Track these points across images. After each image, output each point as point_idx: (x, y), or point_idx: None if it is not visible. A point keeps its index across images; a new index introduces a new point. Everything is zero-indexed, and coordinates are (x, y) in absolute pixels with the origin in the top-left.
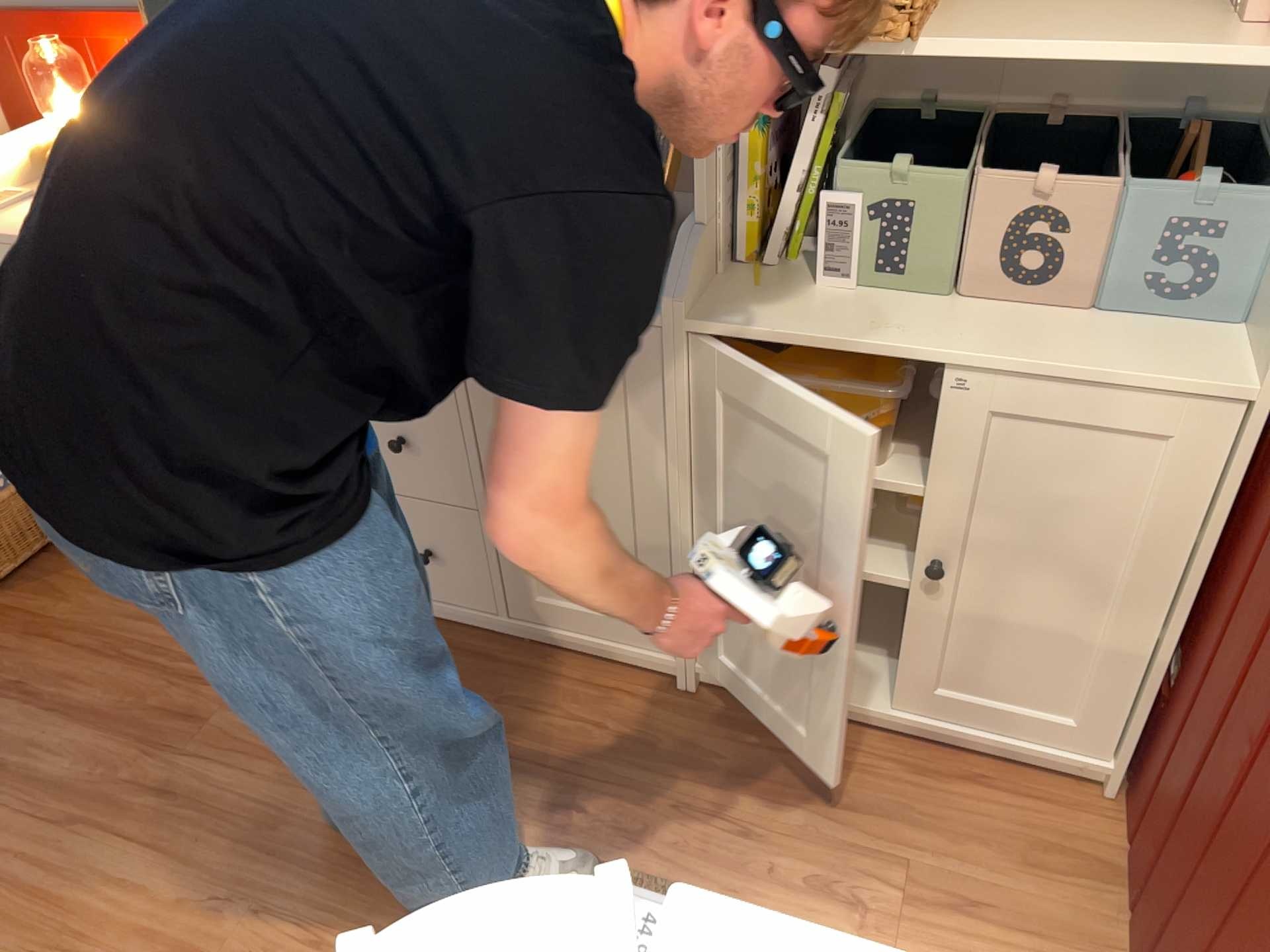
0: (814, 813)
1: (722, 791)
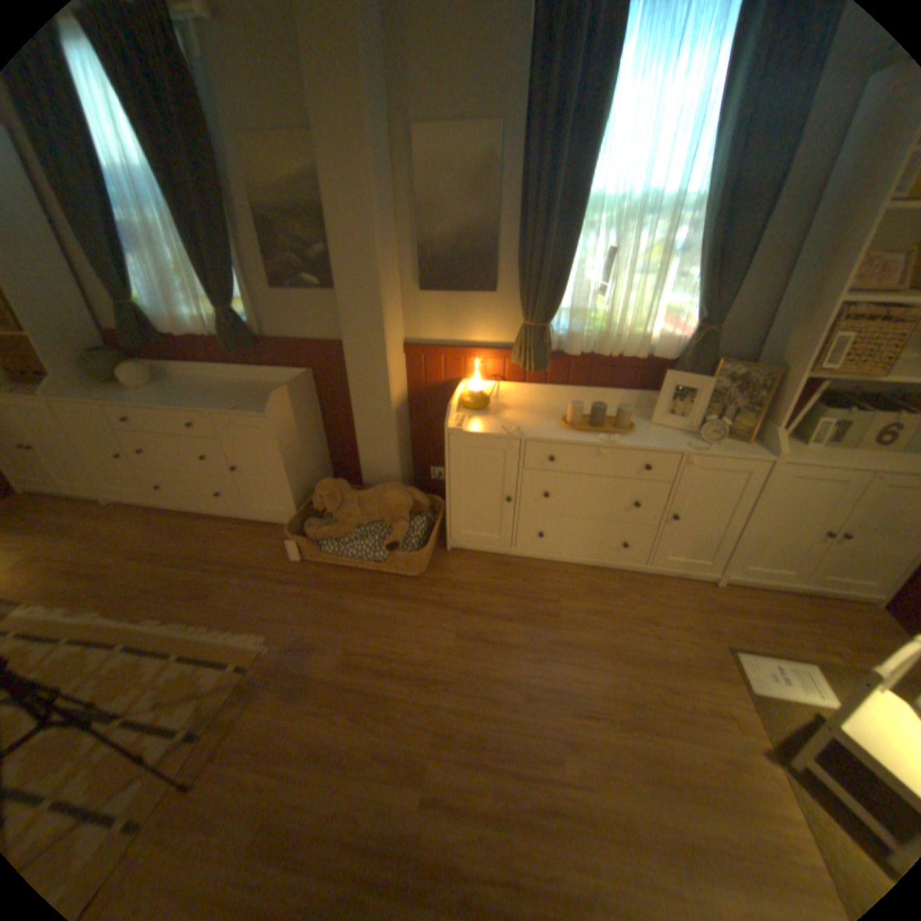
0: (799, 628)
1: (764, 623)
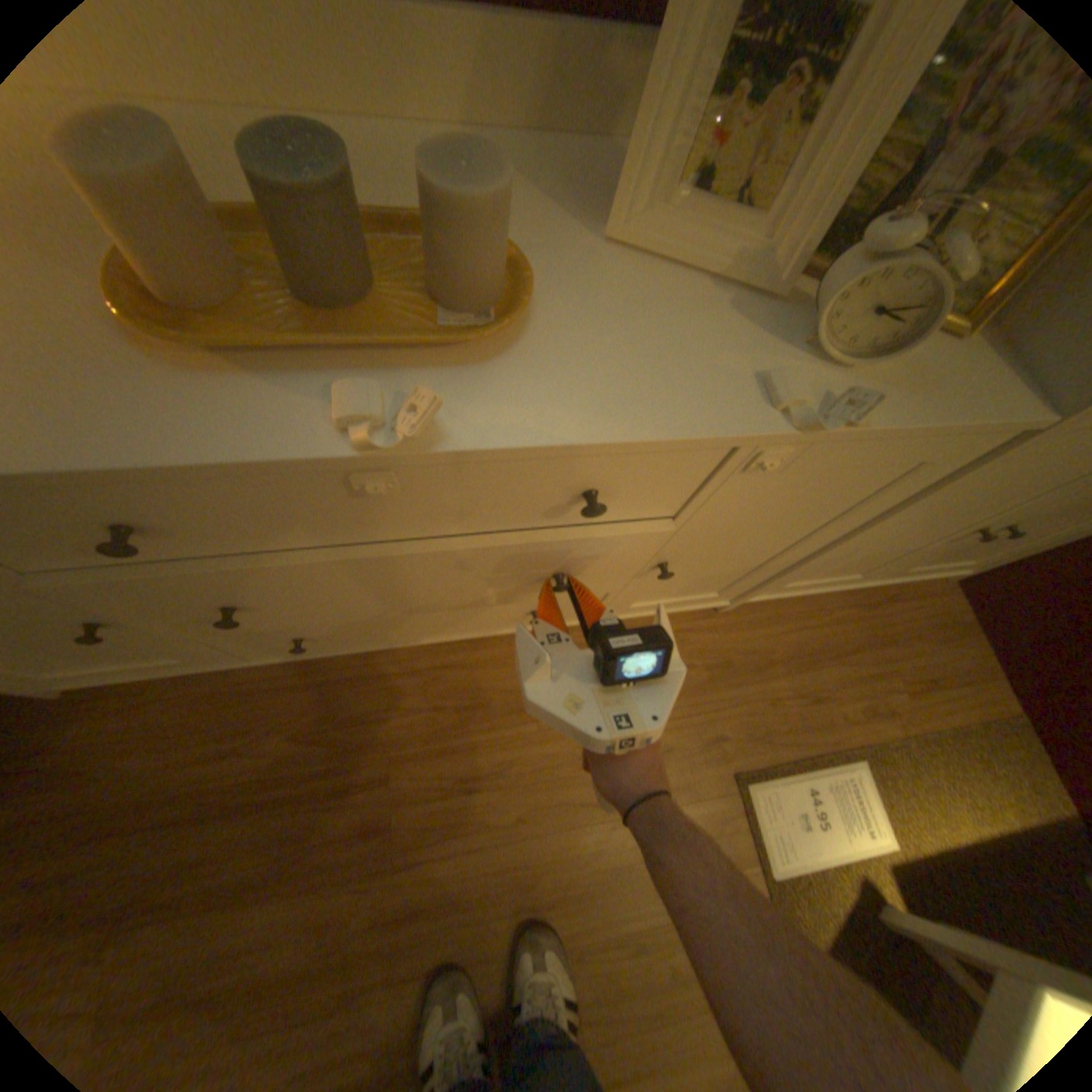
0: (844, 671)
1: (791, 683)
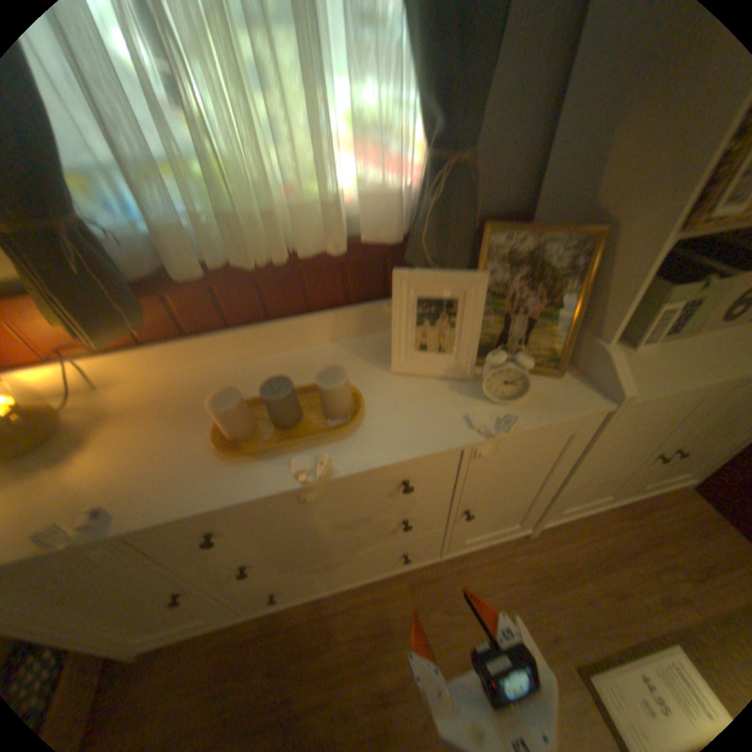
0: (633, 569)
1: (597, 584)
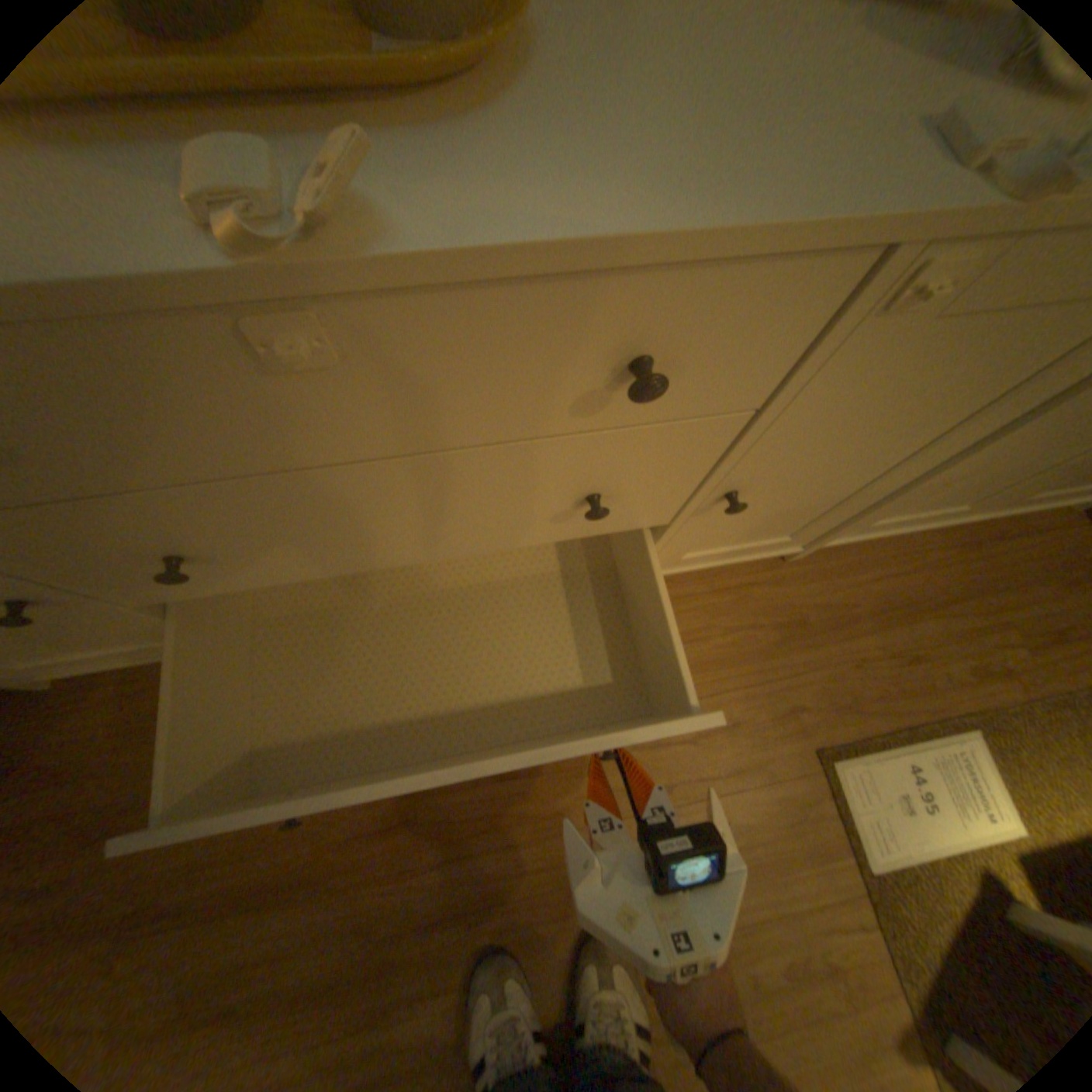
0: (945, 623)
1: (880, 640)
